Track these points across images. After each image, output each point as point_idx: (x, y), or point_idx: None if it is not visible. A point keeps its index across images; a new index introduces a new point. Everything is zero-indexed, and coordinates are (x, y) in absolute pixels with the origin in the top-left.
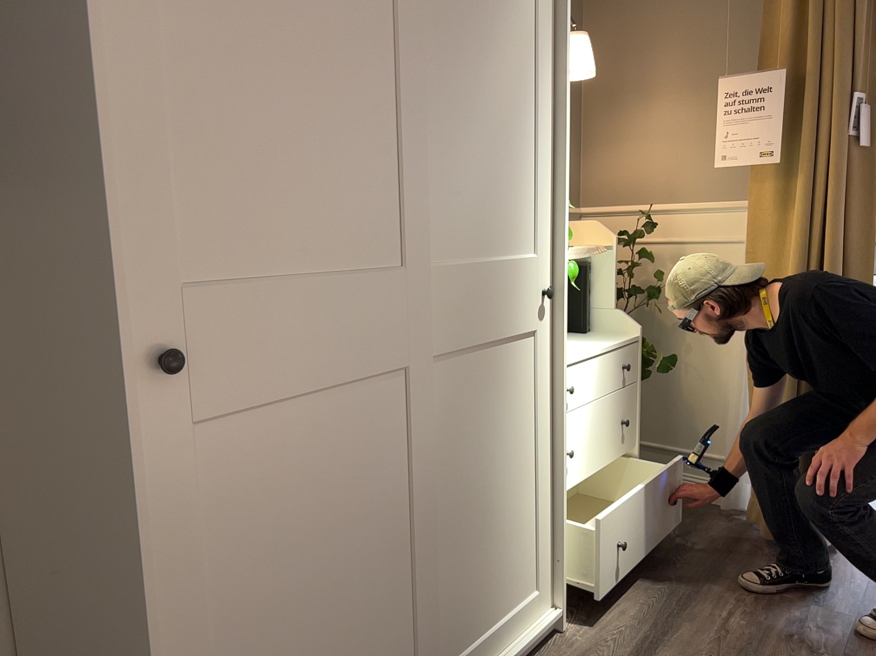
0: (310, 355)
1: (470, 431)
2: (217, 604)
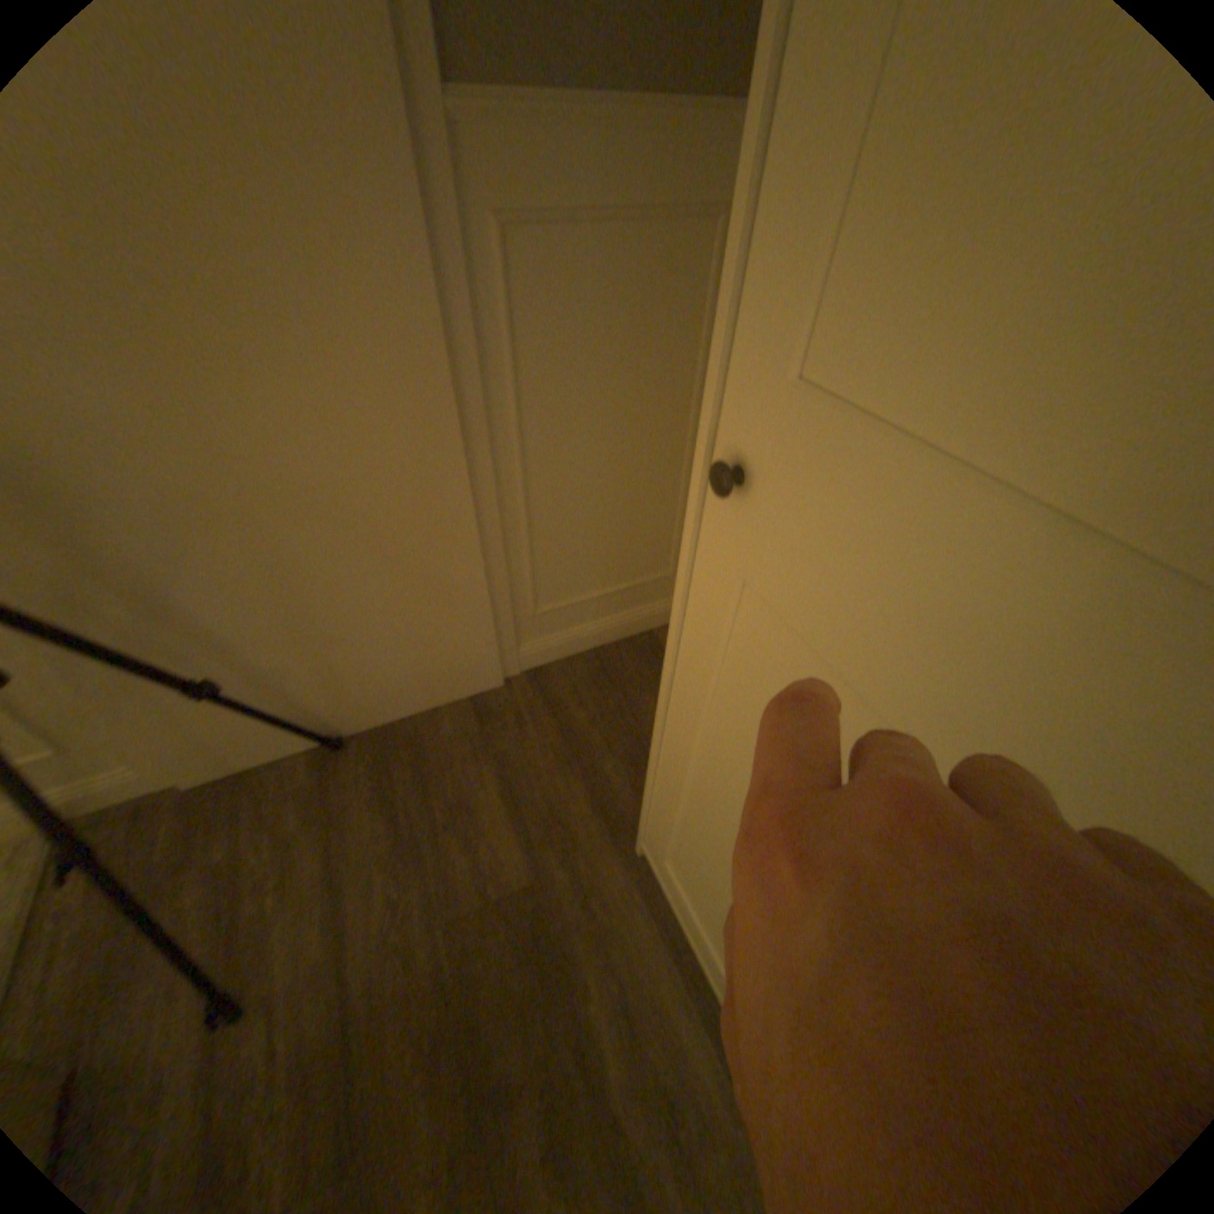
0: (922, 702)
1: None
2: (701, 749)
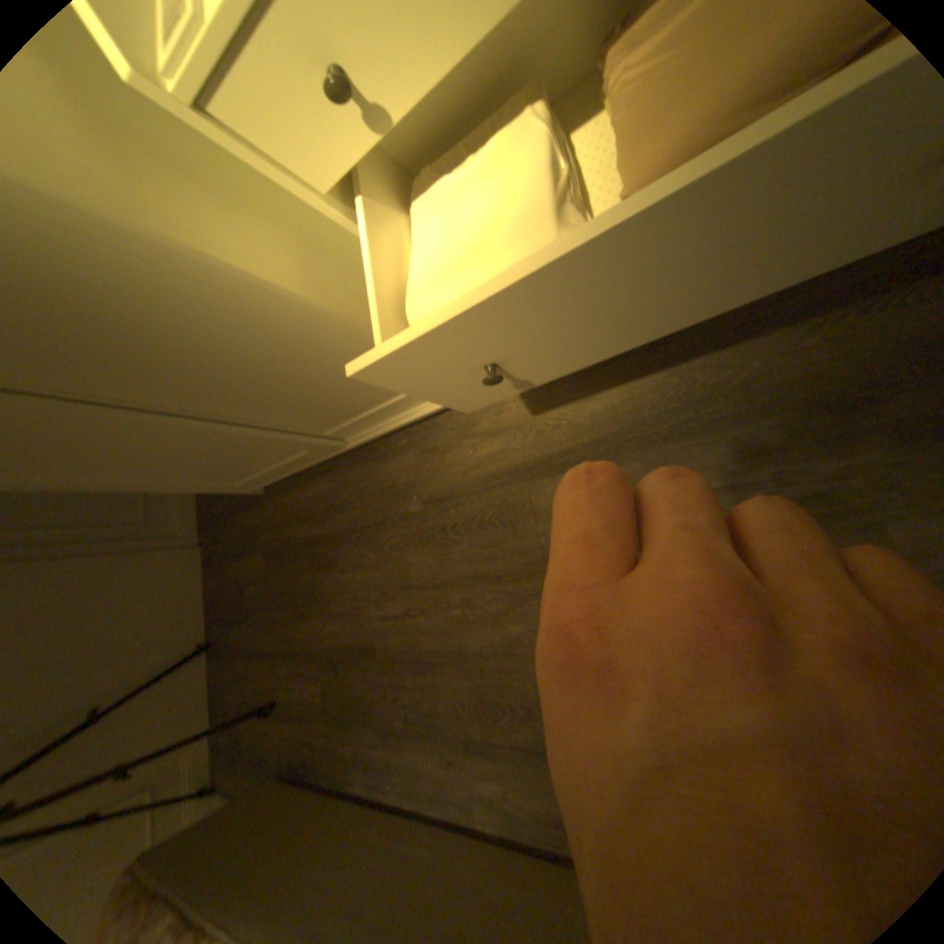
0: None
1: (116, 364)
2: (82, 476)
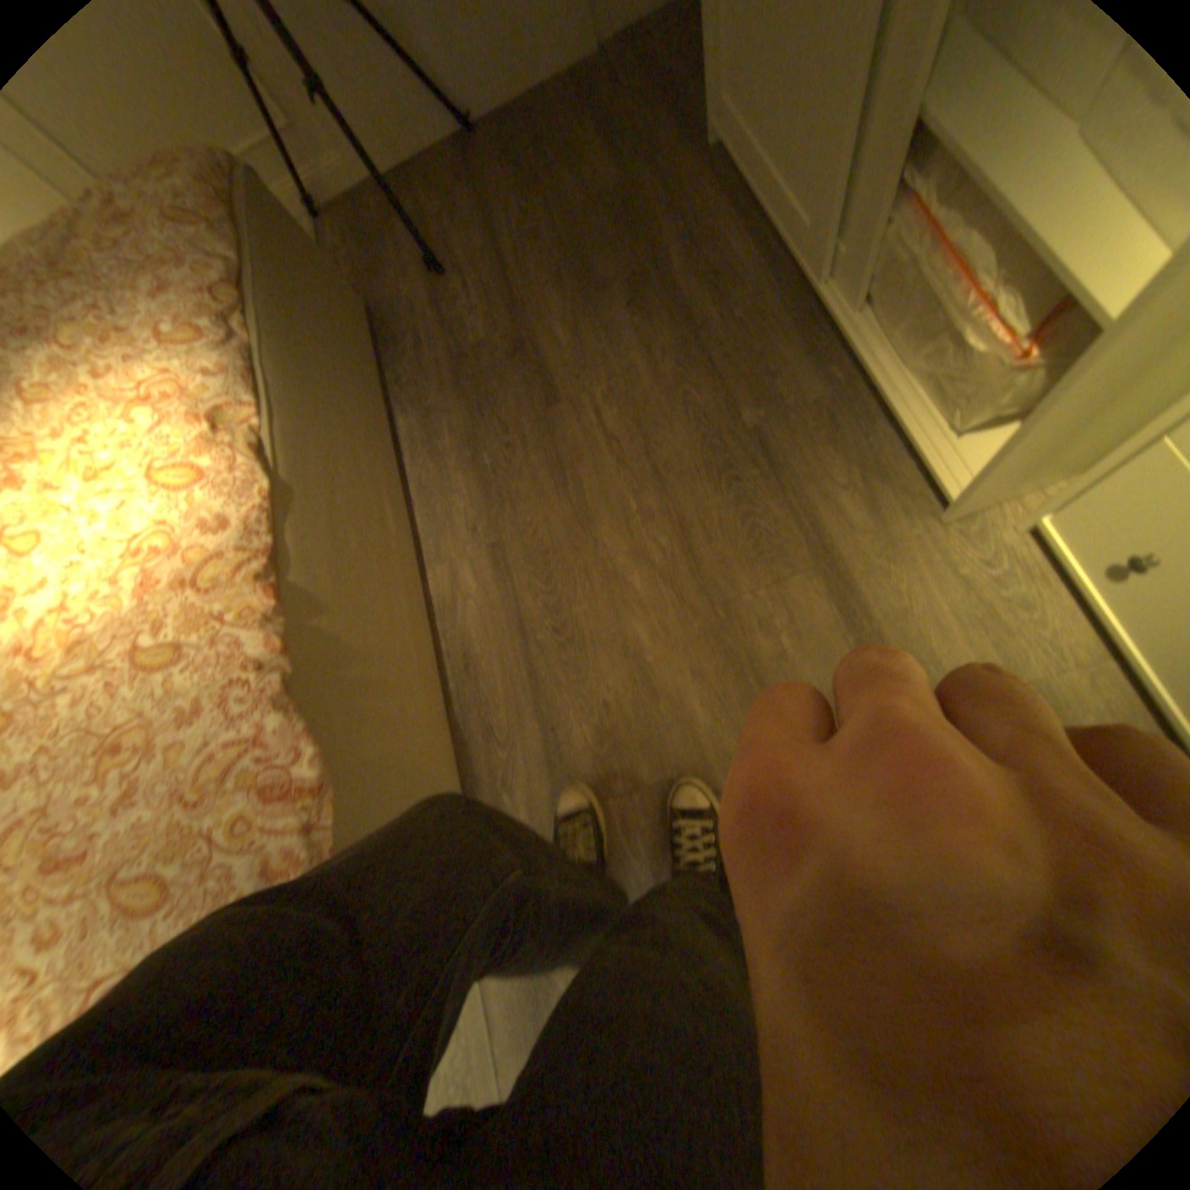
0: None
1: None
2: None
